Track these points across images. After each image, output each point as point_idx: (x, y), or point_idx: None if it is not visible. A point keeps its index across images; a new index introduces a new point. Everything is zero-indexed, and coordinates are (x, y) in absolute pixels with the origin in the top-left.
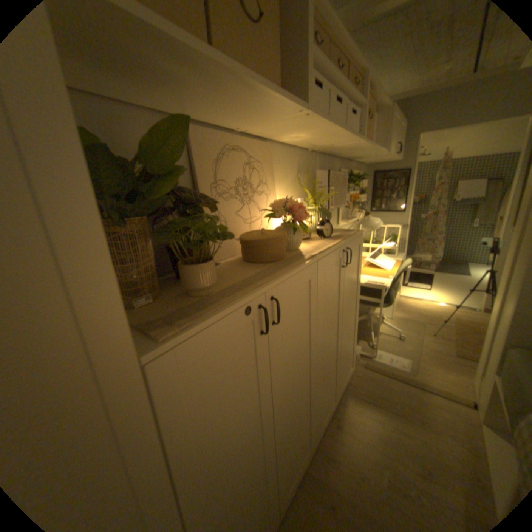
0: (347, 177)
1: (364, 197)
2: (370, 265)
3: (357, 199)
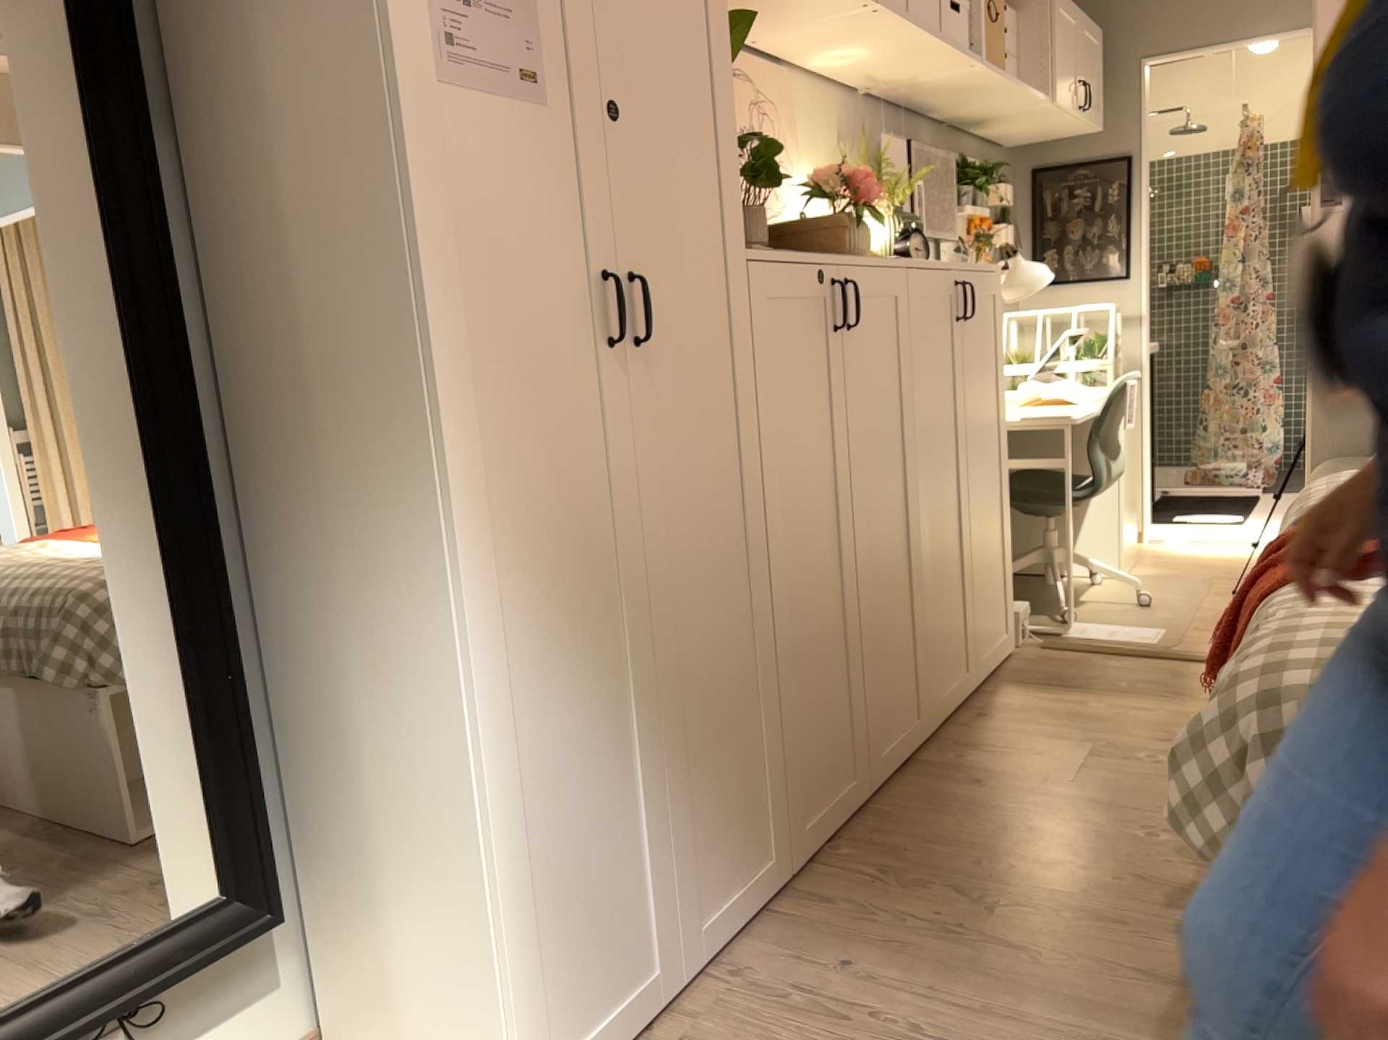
0: (956, 174)
1: (1008, 237)
2: (1039, 403)
3: (987, 238)
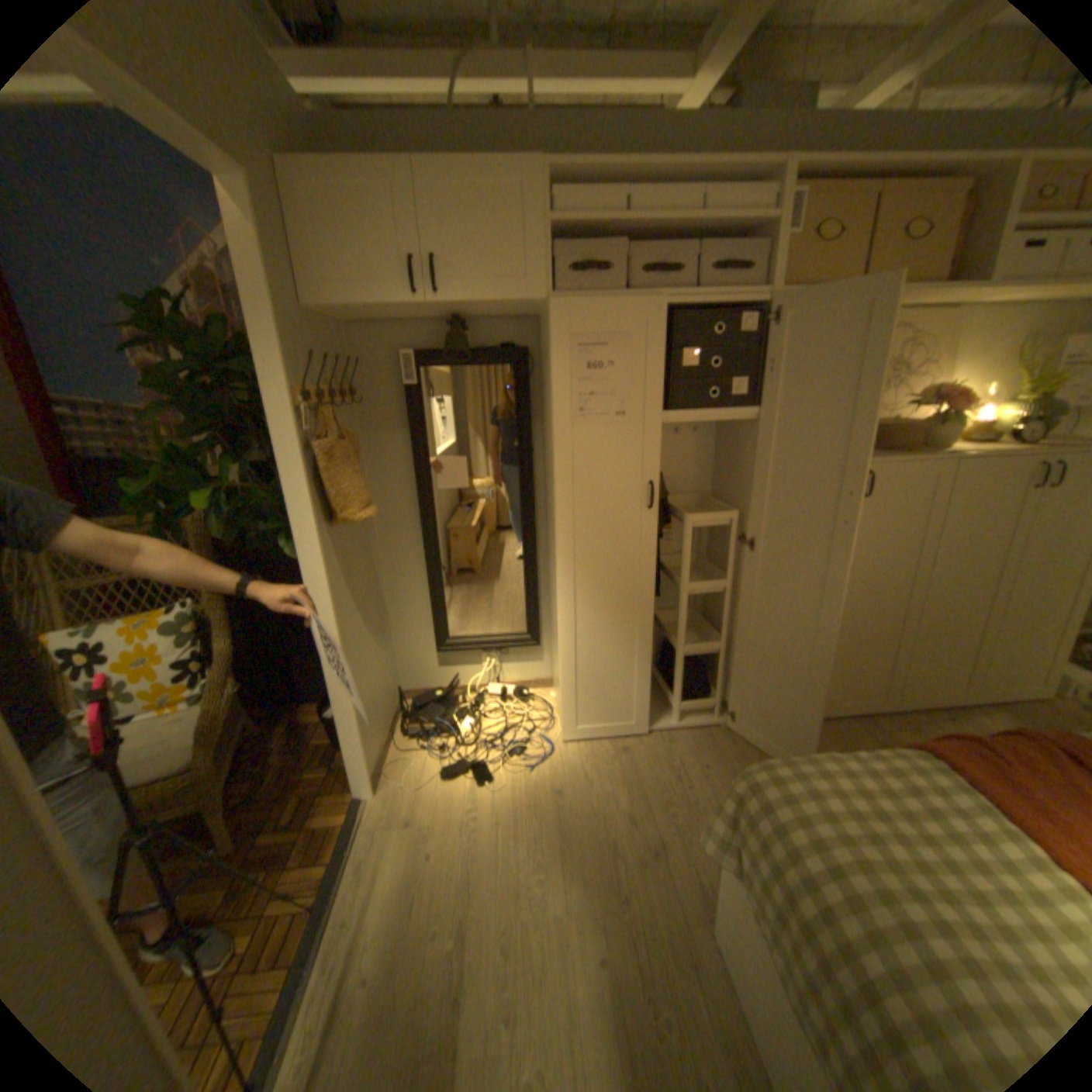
0: None
1: None
2: None
3: None
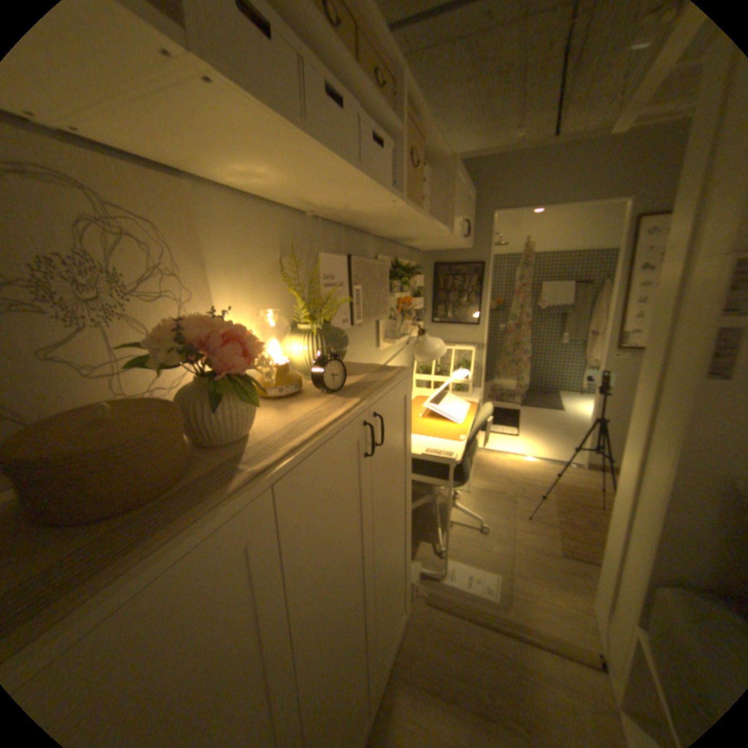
0: (391, 269)
1: (420, 301)
2: (431, 413)
3: (408, 304)
